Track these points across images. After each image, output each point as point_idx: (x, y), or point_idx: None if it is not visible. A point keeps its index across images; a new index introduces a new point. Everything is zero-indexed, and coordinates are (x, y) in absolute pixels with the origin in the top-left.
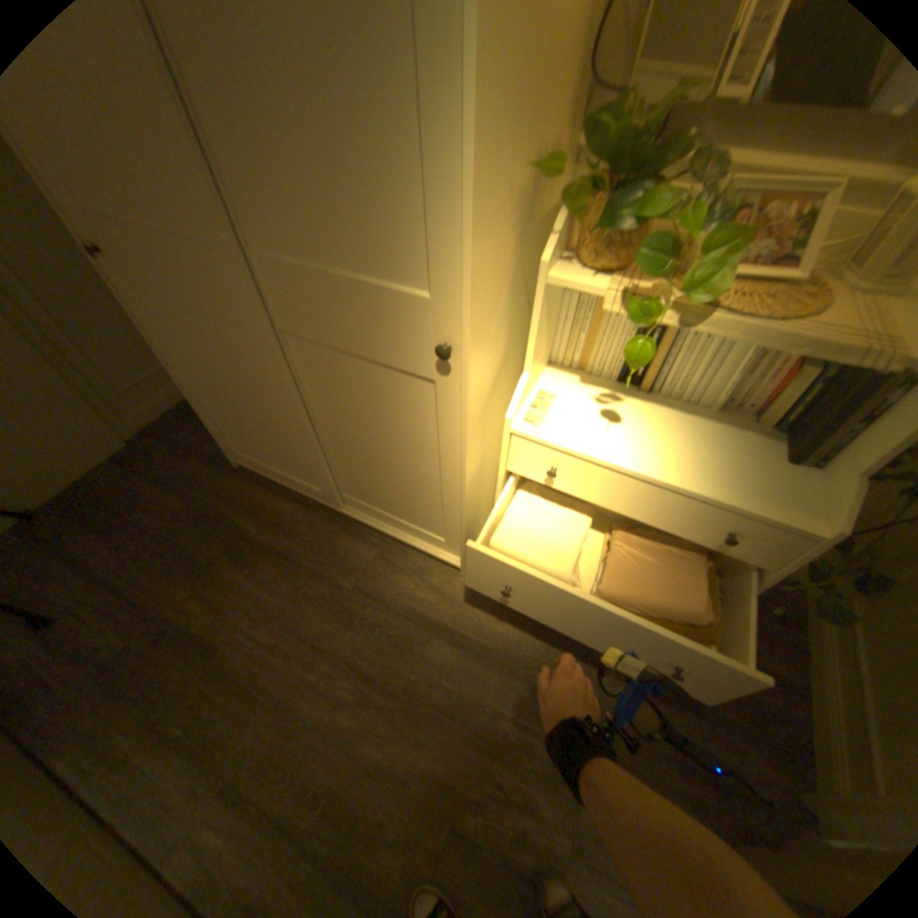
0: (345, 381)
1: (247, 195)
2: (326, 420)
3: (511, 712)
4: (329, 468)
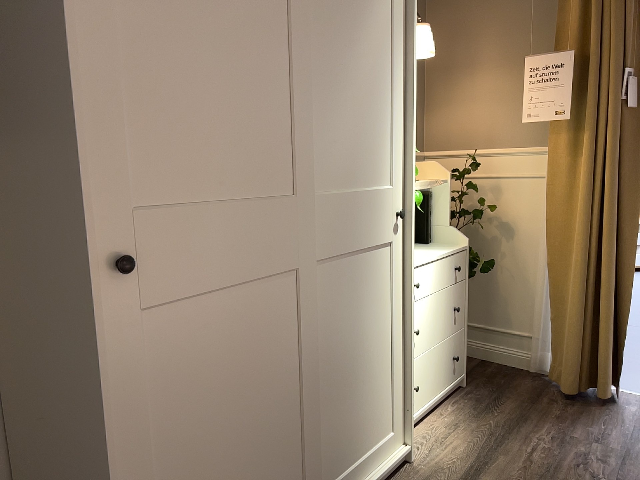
0: (347, 282)
1: (320, 152)
2: (323, 355)
3: (524, 453)
4: (317, 443)
